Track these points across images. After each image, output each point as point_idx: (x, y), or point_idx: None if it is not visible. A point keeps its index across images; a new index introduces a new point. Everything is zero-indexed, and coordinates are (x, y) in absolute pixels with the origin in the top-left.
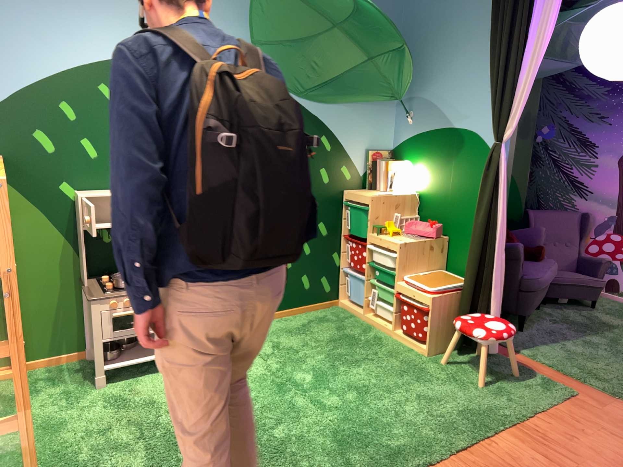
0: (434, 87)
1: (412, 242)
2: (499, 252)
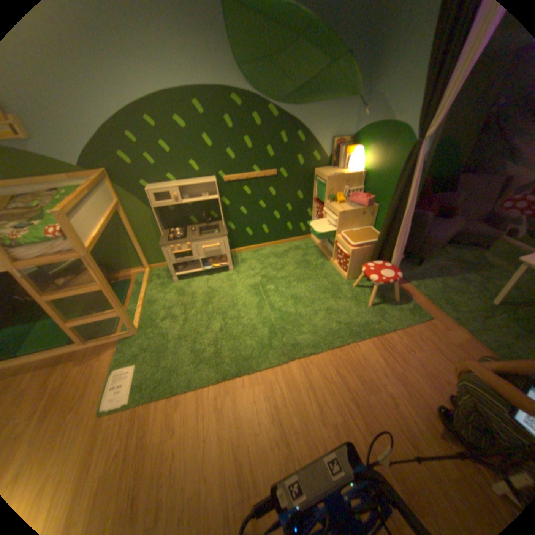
0: (390, 79)
1: (350, 211)
2: (409, 225)
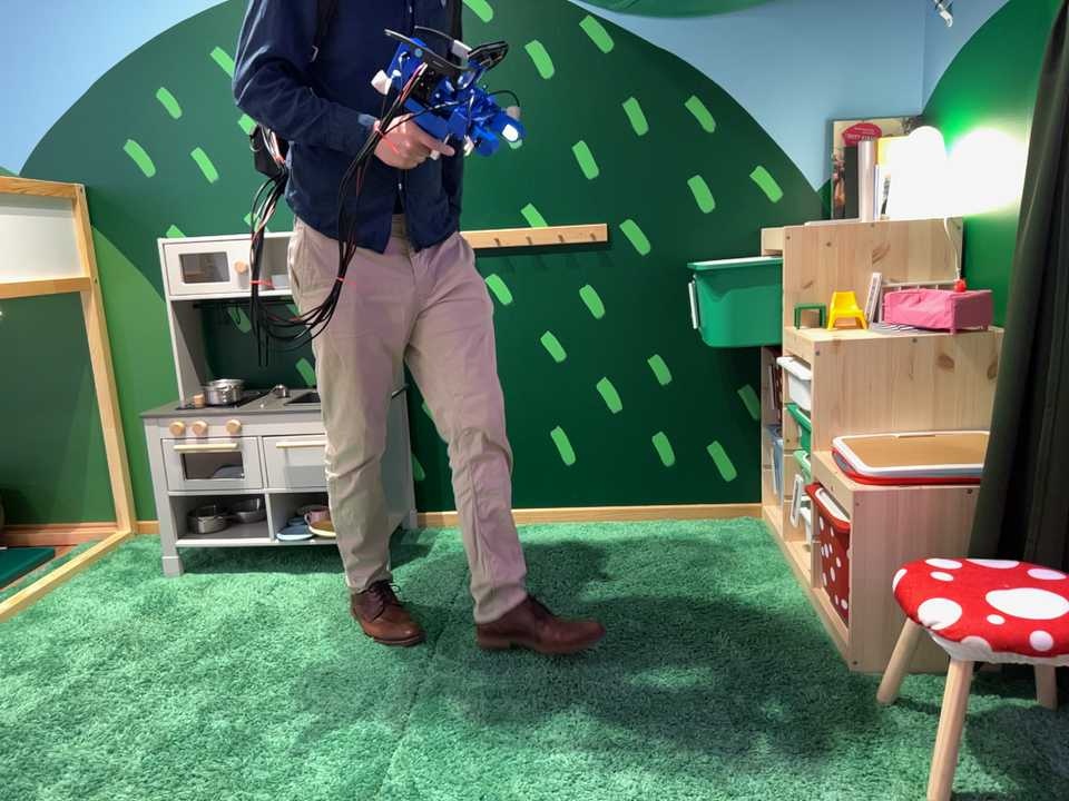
0: None
1: (874, 340)
2: None
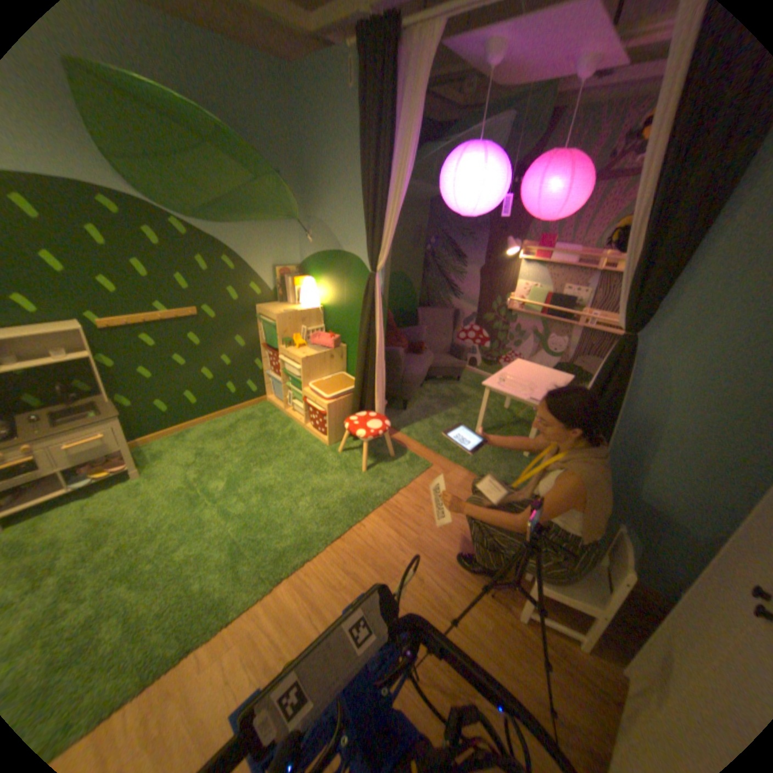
0: (328, 207)
1: (315, 355)
2: (383, 364)
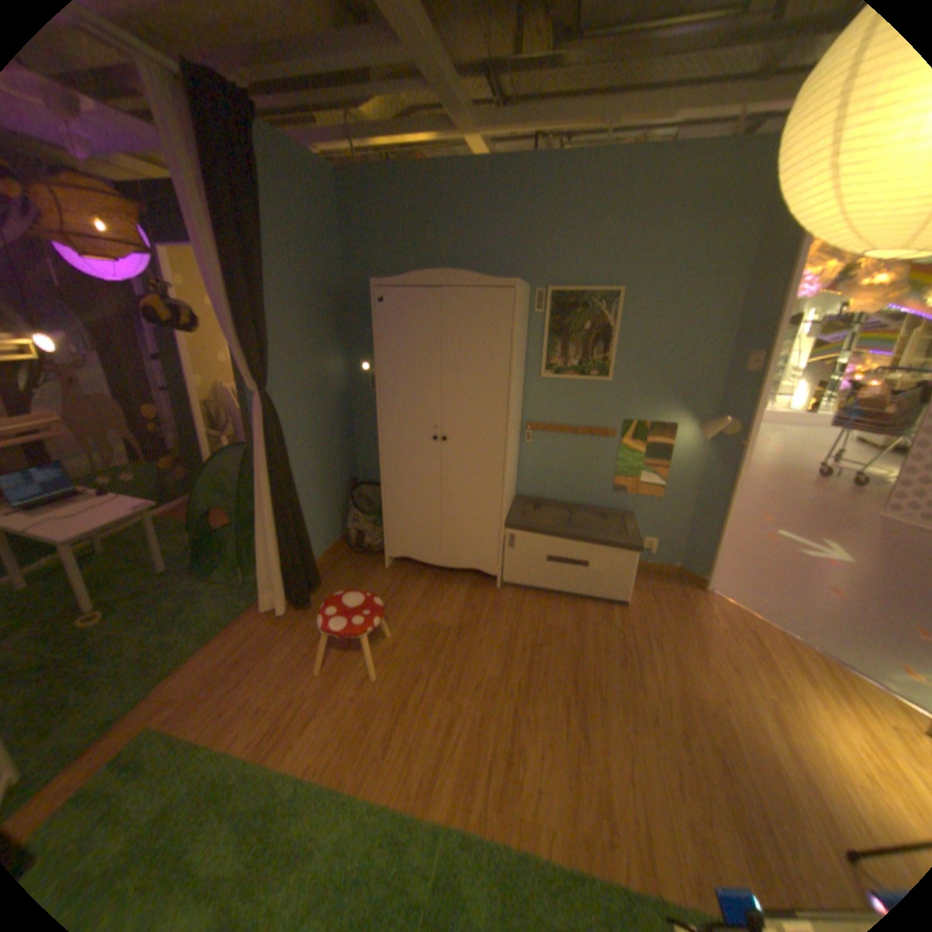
0: None
1: None
2: None
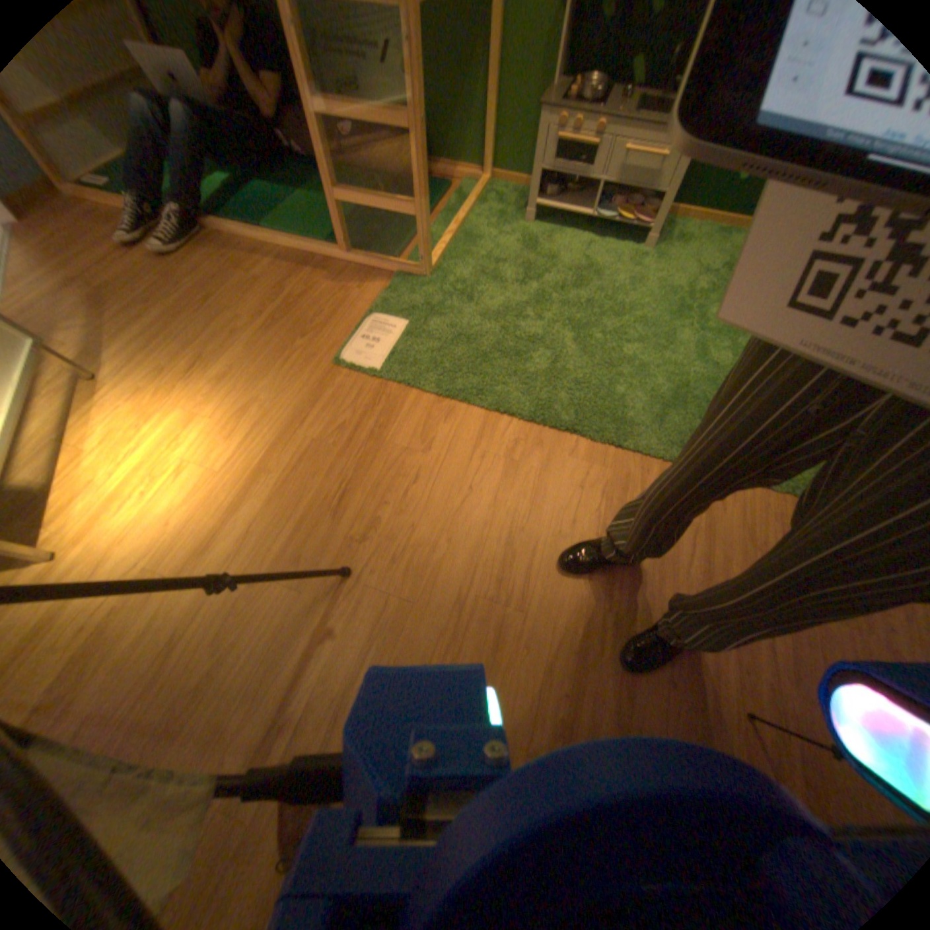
0: None
1: None
2: None
